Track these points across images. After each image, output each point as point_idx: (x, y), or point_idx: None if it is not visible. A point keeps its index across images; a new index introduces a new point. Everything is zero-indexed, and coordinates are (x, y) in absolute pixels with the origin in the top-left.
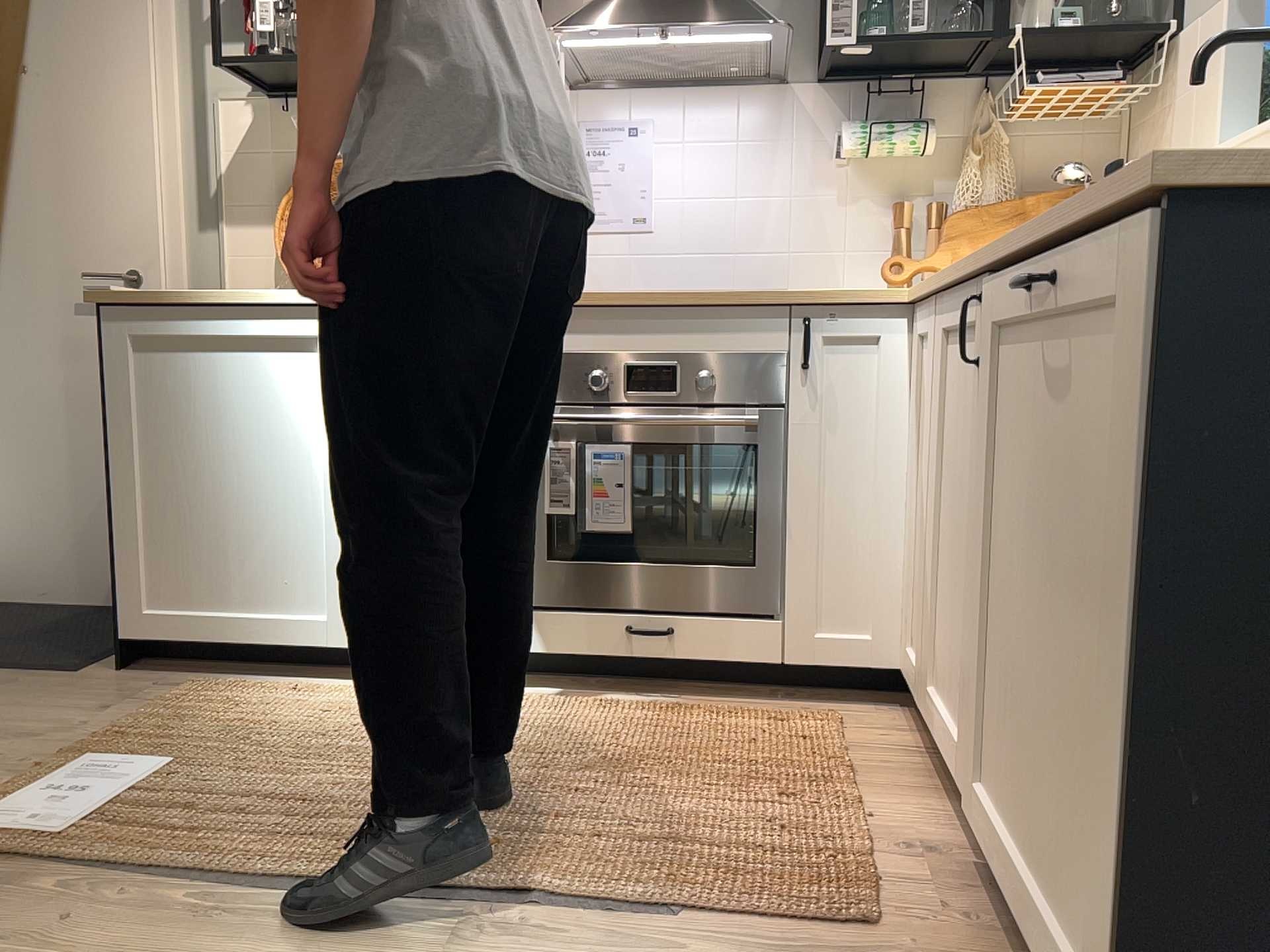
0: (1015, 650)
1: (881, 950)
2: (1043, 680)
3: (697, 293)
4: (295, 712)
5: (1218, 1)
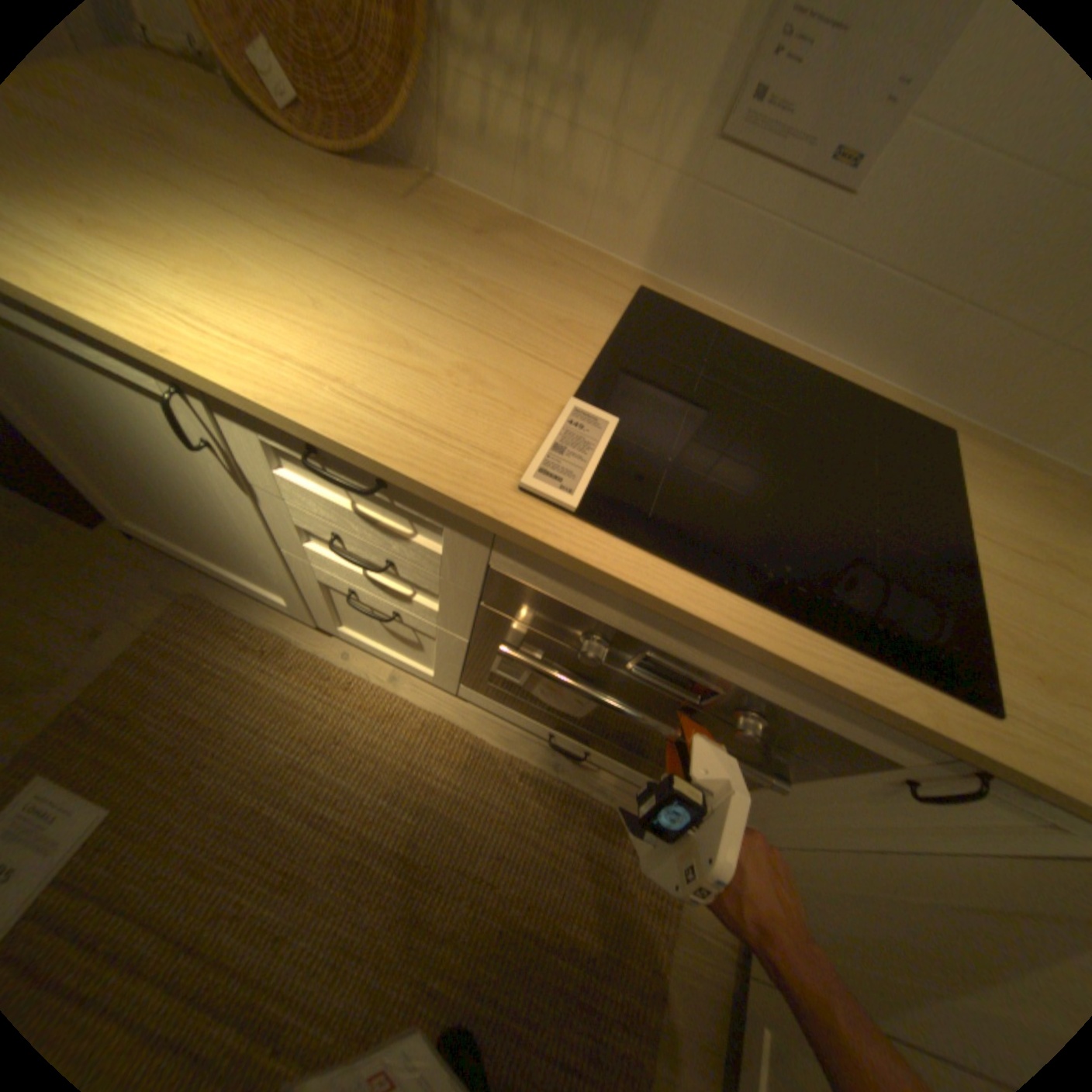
0: None
1: None
2: None
3: (833, 680)
4: (248, 705)
5: None
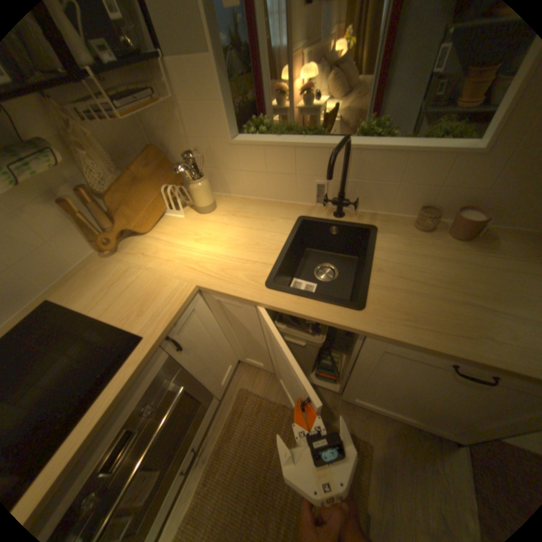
0: (379, 391)
1: (377, 452)
2: (409, 402)
3: (106, 405)
4: None
5: (199, 49)
